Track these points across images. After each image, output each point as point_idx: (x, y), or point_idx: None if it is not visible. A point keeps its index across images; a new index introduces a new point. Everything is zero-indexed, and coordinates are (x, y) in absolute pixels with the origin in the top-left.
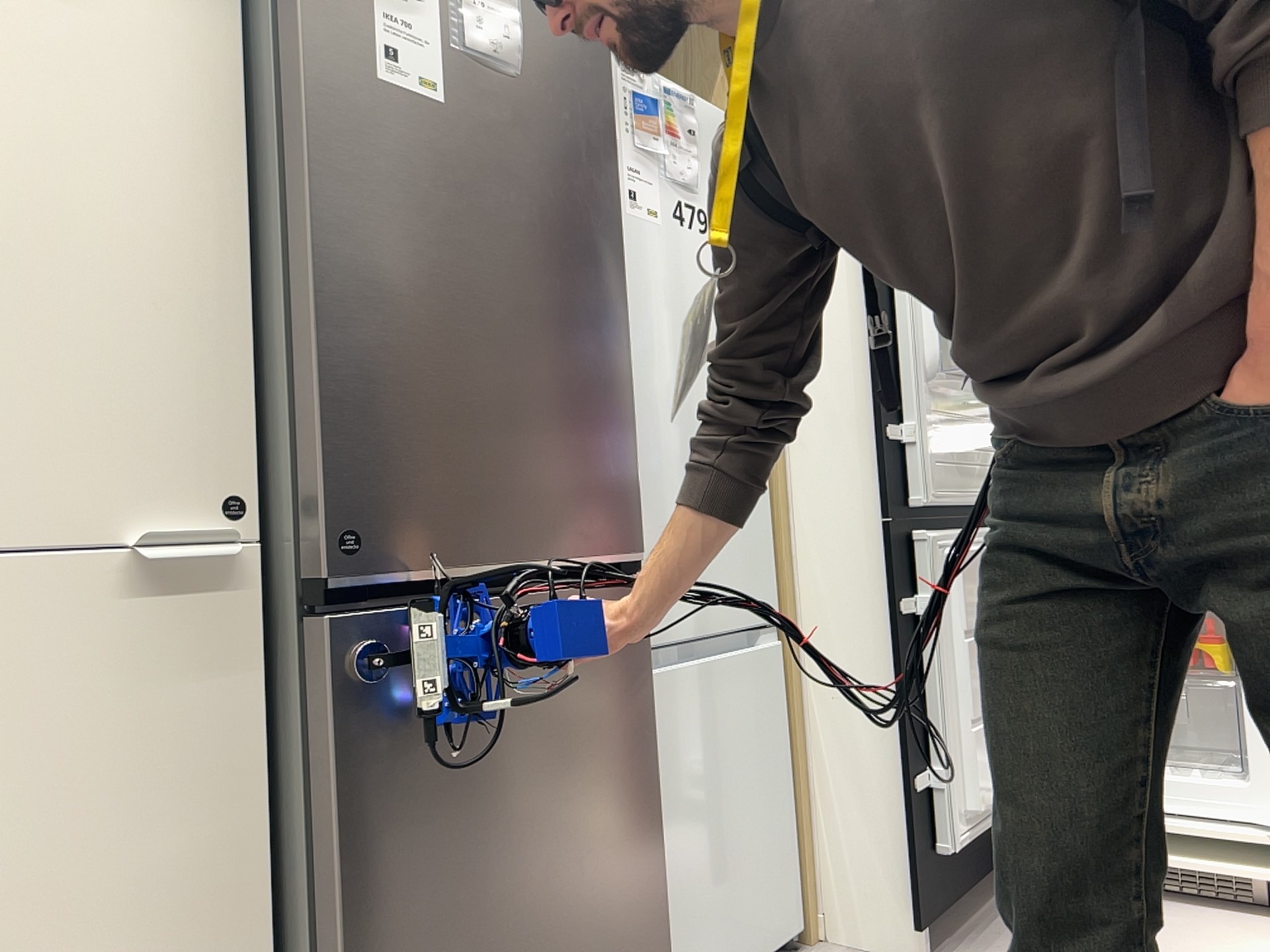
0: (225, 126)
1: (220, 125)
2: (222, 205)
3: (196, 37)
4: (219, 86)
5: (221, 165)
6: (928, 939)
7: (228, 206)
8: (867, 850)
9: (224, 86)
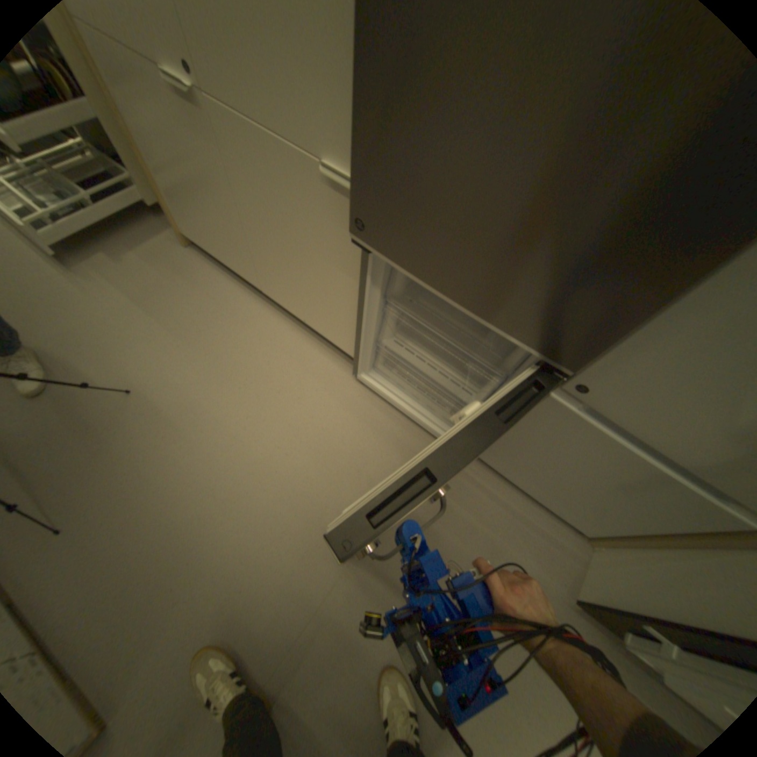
0: None
1: None
2: None
3: None
4: None
5: None
6: (586, 609)
7: None
8: (626, 581)
9: None
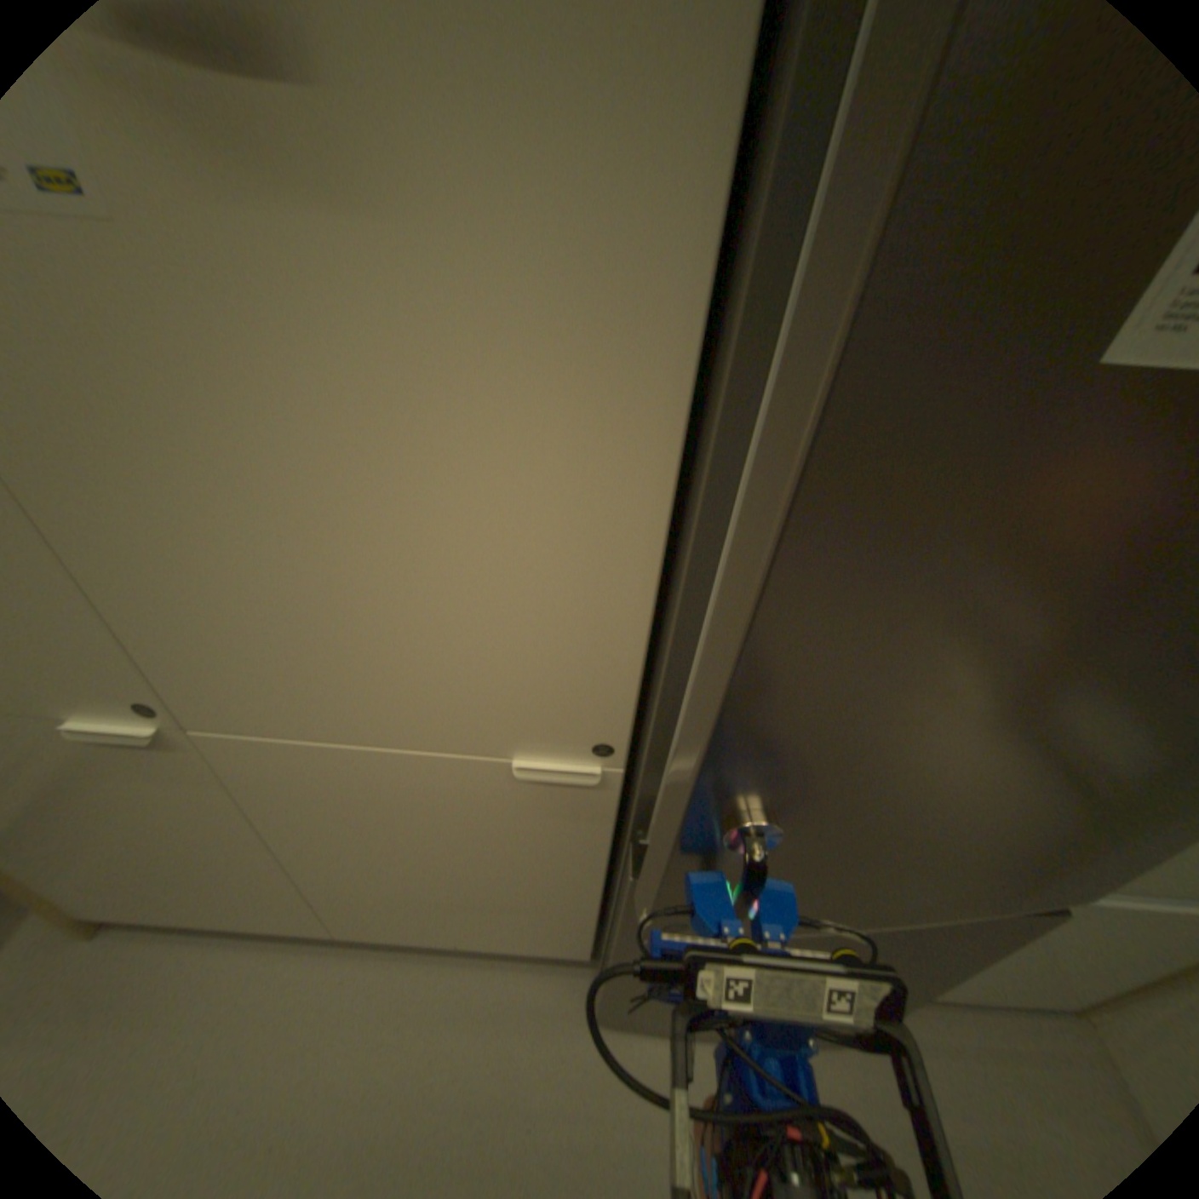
0: (661, 370)
1: (653, 370)
2: (636, 493)
3: (632, 190)
4: (664, 292)
5: (644, 436)
6: None
7: (644, 494)
8: None
9: (673, 290)
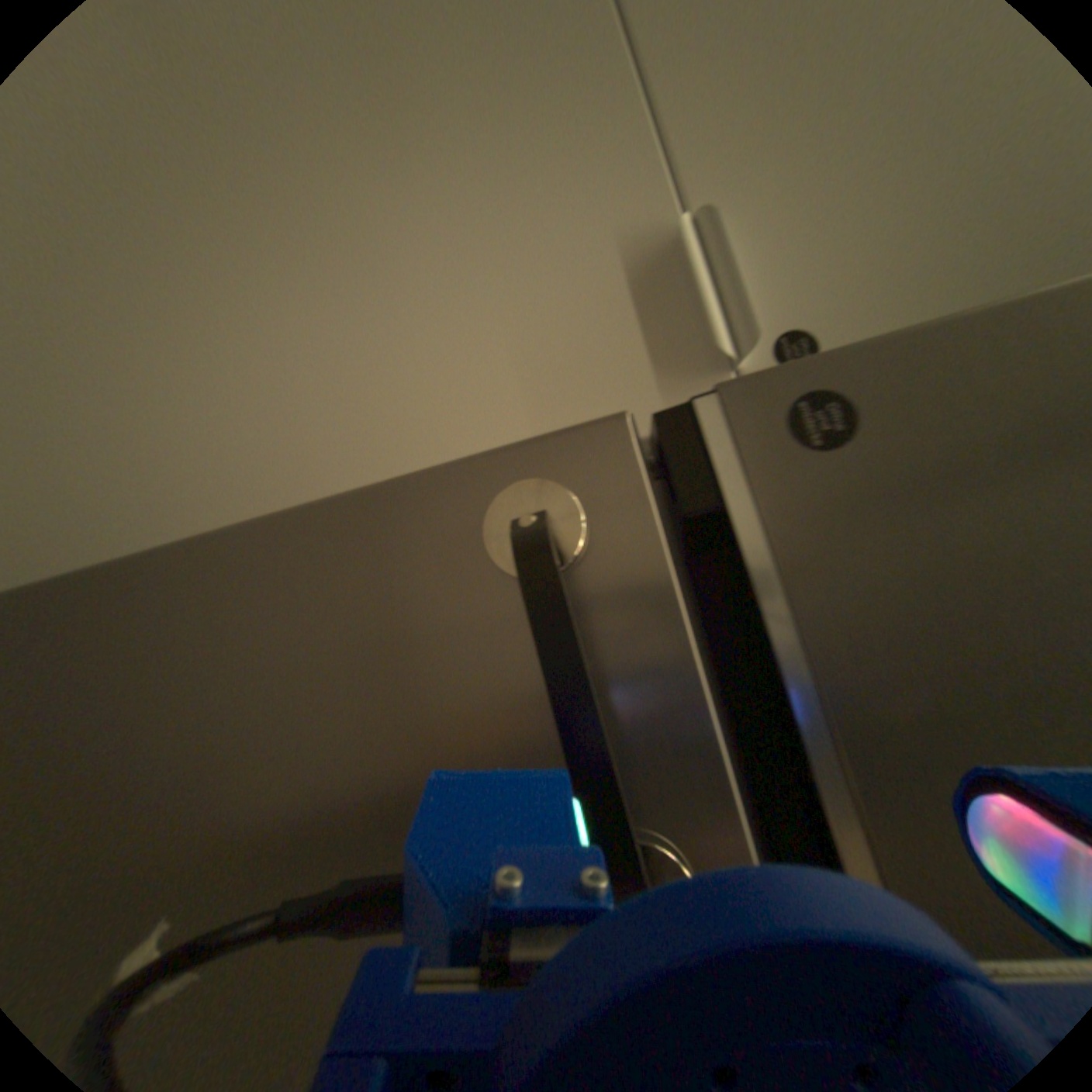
0: None
1: None
2: None
3: None
4: None
5: None
6: None
7: None
8: None
9: None
